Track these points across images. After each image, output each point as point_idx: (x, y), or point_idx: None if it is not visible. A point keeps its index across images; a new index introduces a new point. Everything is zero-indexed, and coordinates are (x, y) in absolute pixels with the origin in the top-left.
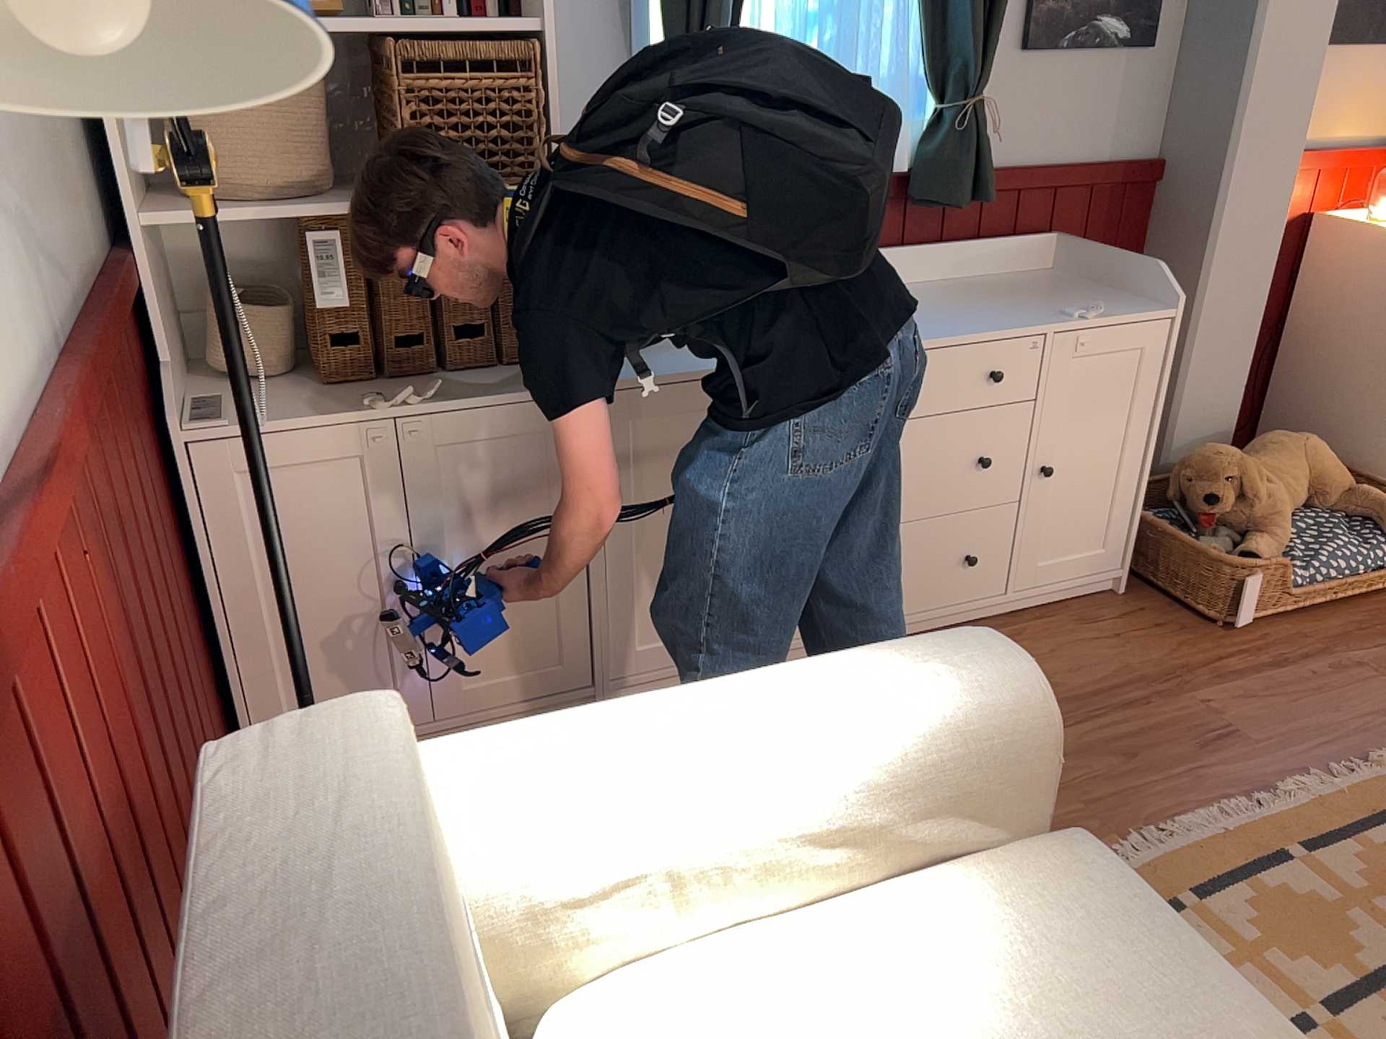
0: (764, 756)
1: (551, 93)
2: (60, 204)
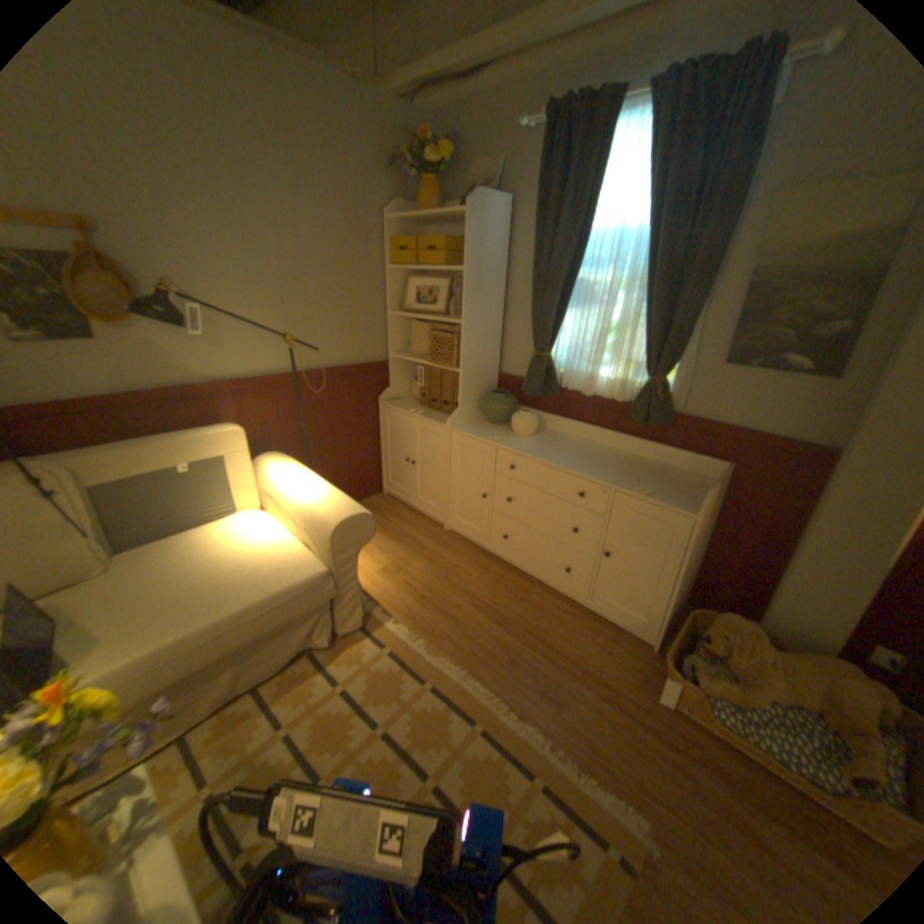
0: (297, 492)
1: (463, 341)
2: (348, 346)
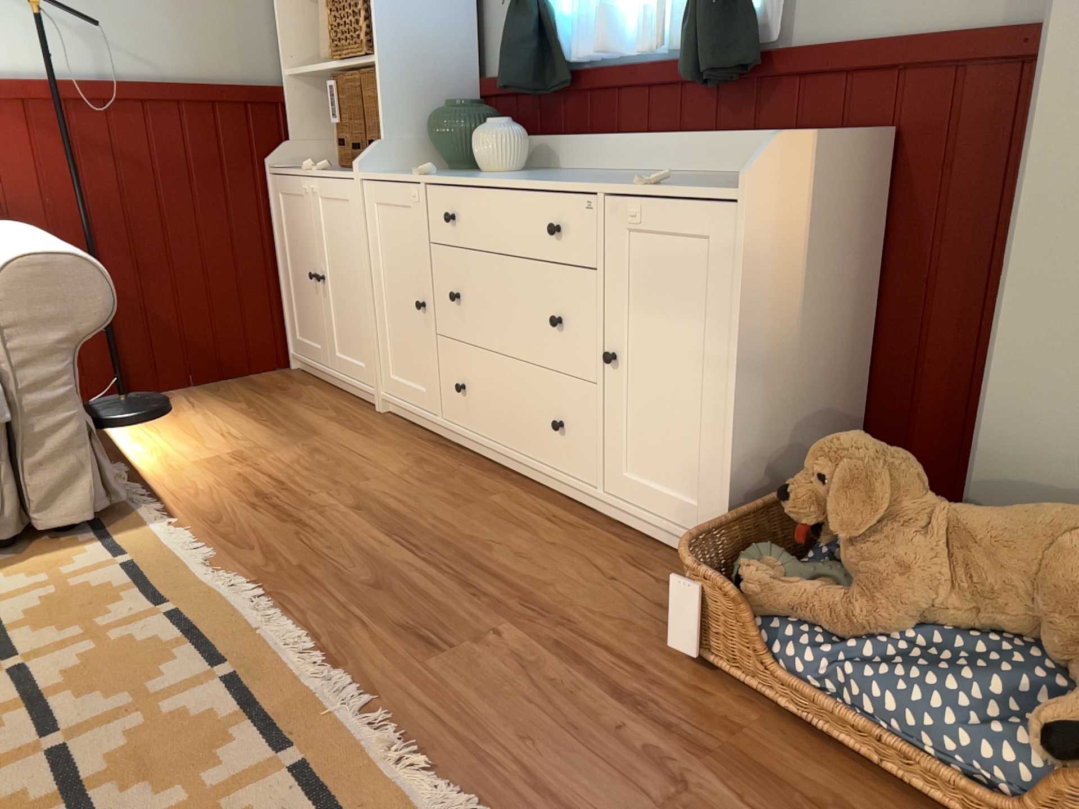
0: None
1: None
2: (191, 48)
